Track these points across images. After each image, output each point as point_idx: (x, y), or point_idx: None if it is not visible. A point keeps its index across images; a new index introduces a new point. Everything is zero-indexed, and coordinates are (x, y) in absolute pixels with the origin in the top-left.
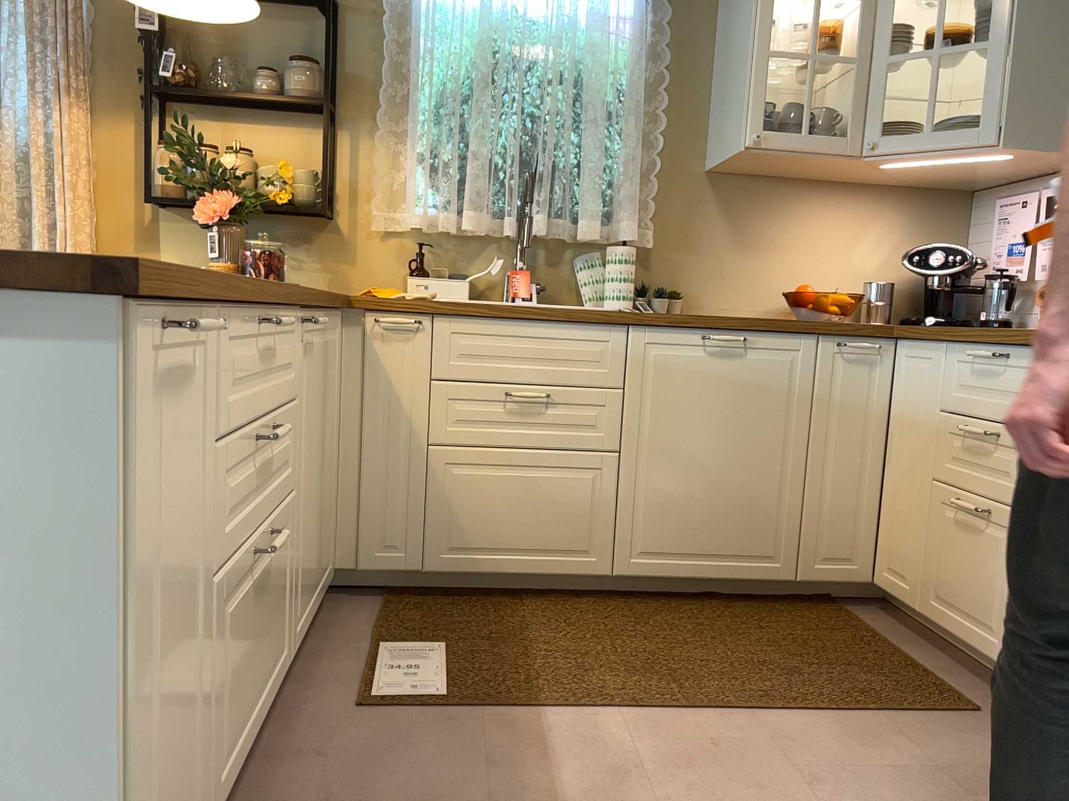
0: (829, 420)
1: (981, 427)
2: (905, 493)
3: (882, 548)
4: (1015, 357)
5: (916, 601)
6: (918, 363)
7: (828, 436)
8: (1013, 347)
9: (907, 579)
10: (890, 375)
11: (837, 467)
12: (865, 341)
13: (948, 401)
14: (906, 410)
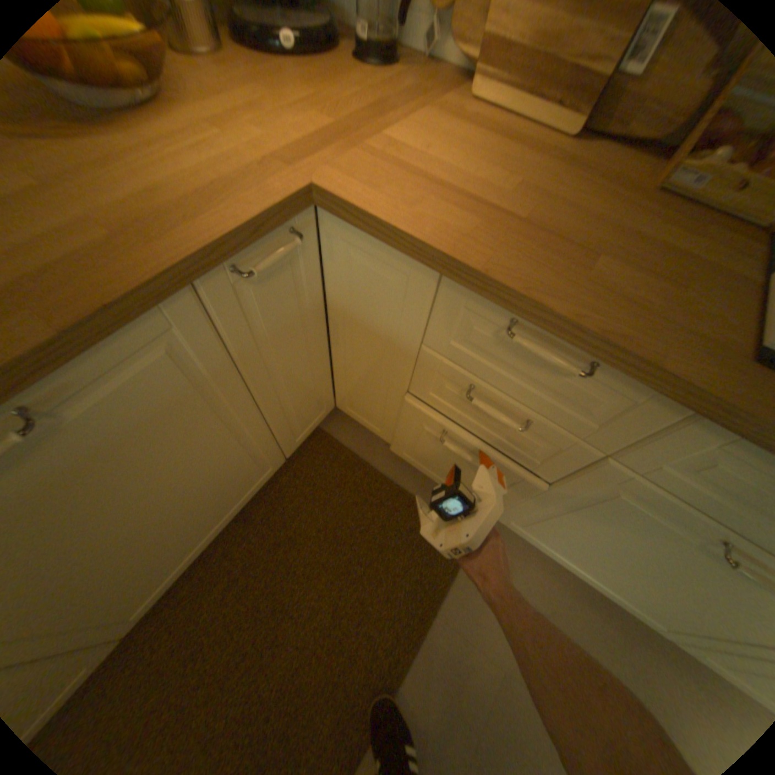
0: (265, 361)
1: (498, 396)
2: (366, 378)
3: (342, 394)
4: (614, 371)
5: (388, 439)
6: (373, 261)
7: (270, 373)
8: (626, 372)
9: (377, 424)
10: (317, 259)
11: (290, 385)
12: (273, 233)
13: (439, 342)
14: (353, 308)
